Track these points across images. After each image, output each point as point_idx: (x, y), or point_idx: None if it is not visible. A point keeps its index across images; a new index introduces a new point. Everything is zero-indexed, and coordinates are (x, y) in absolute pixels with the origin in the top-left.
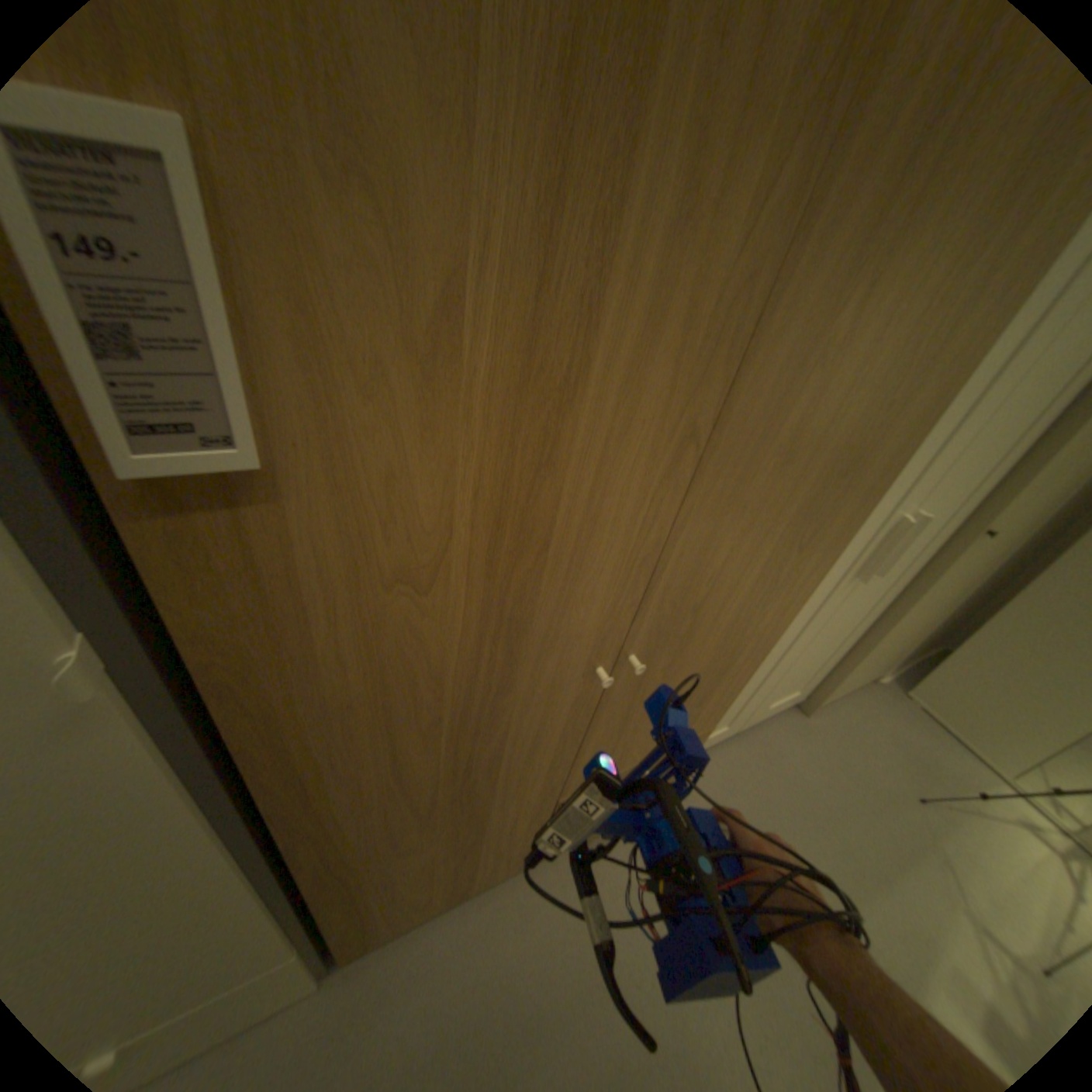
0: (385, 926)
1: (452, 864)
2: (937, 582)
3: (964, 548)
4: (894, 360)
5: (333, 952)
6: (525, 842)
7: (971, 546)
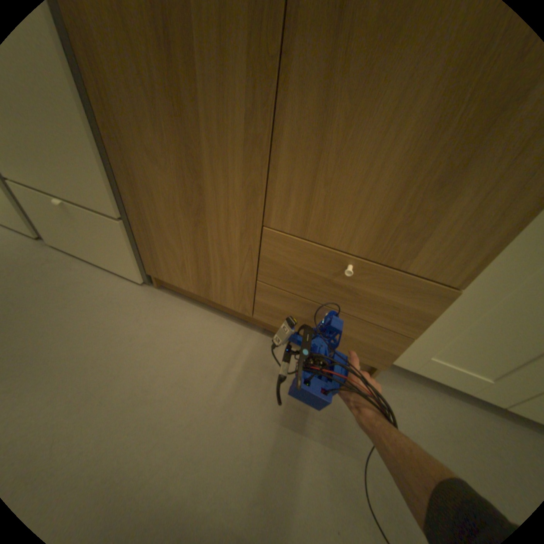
0: (165, 262)
1: (192, 228)
2: None
3: None
4: None
5: (142, 253)
6: (244, 272)
7: None
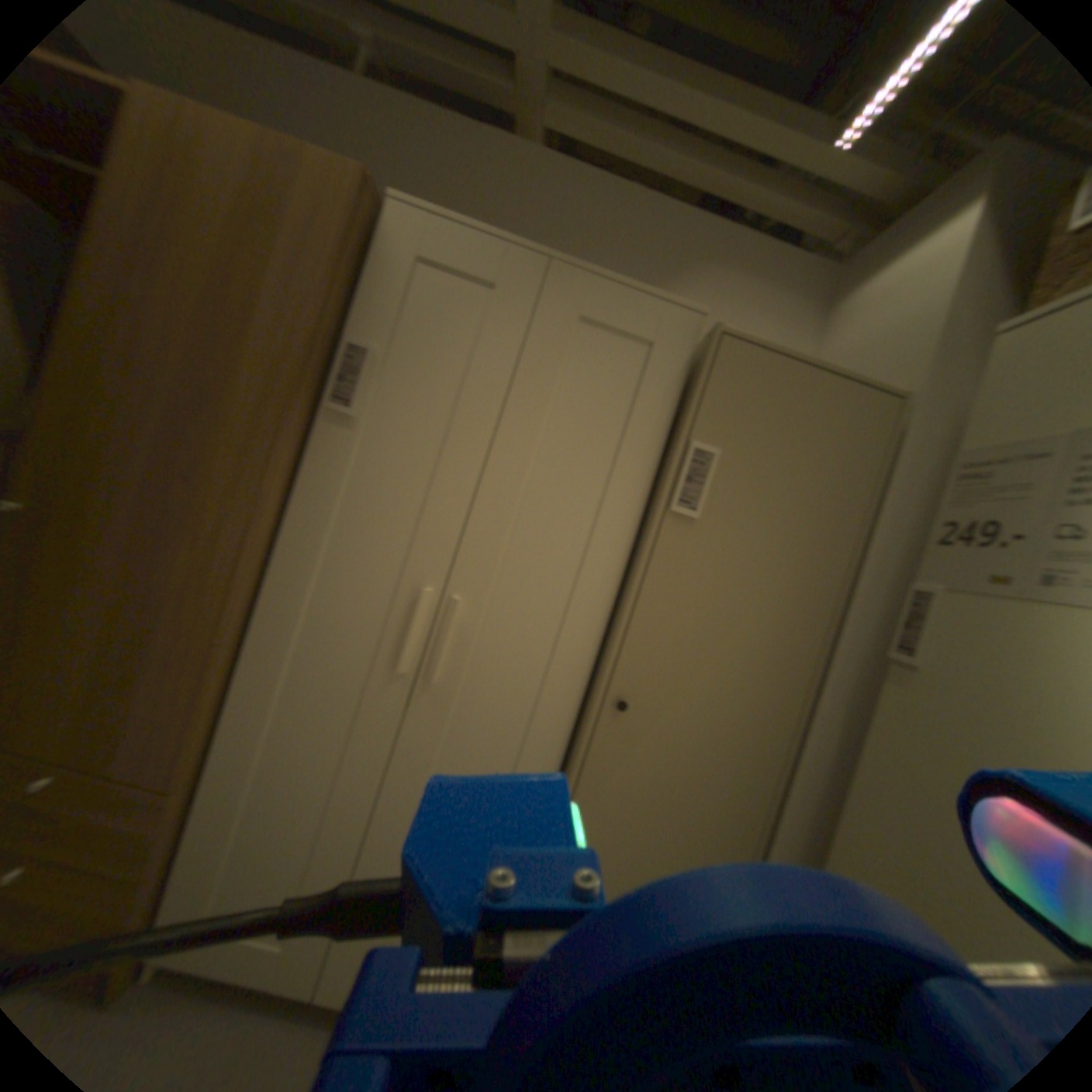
0: None
1: None
2: (584, 791)
3: (588, 723)
4: (185, 327)
5: None
6: None
7: (604, 728)
